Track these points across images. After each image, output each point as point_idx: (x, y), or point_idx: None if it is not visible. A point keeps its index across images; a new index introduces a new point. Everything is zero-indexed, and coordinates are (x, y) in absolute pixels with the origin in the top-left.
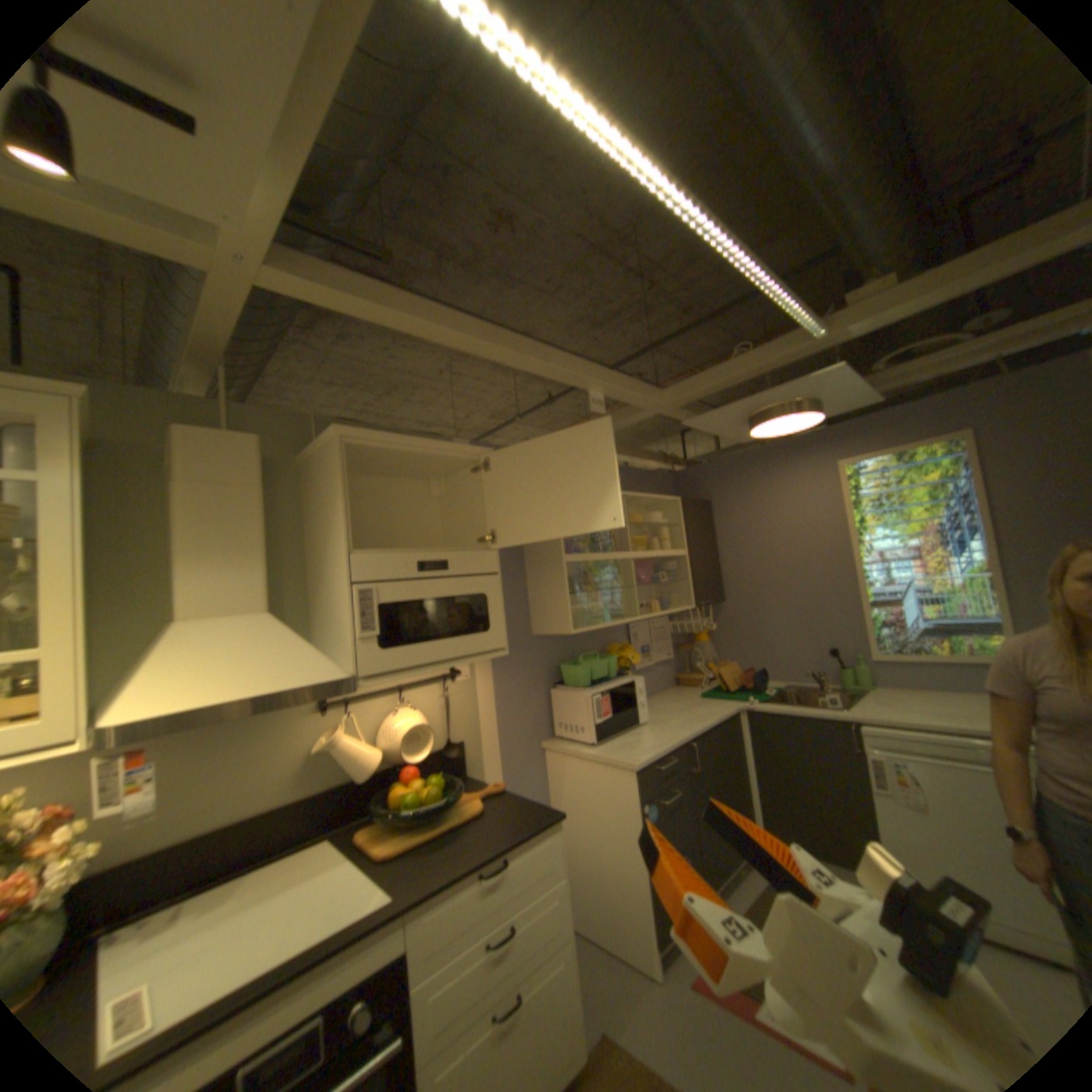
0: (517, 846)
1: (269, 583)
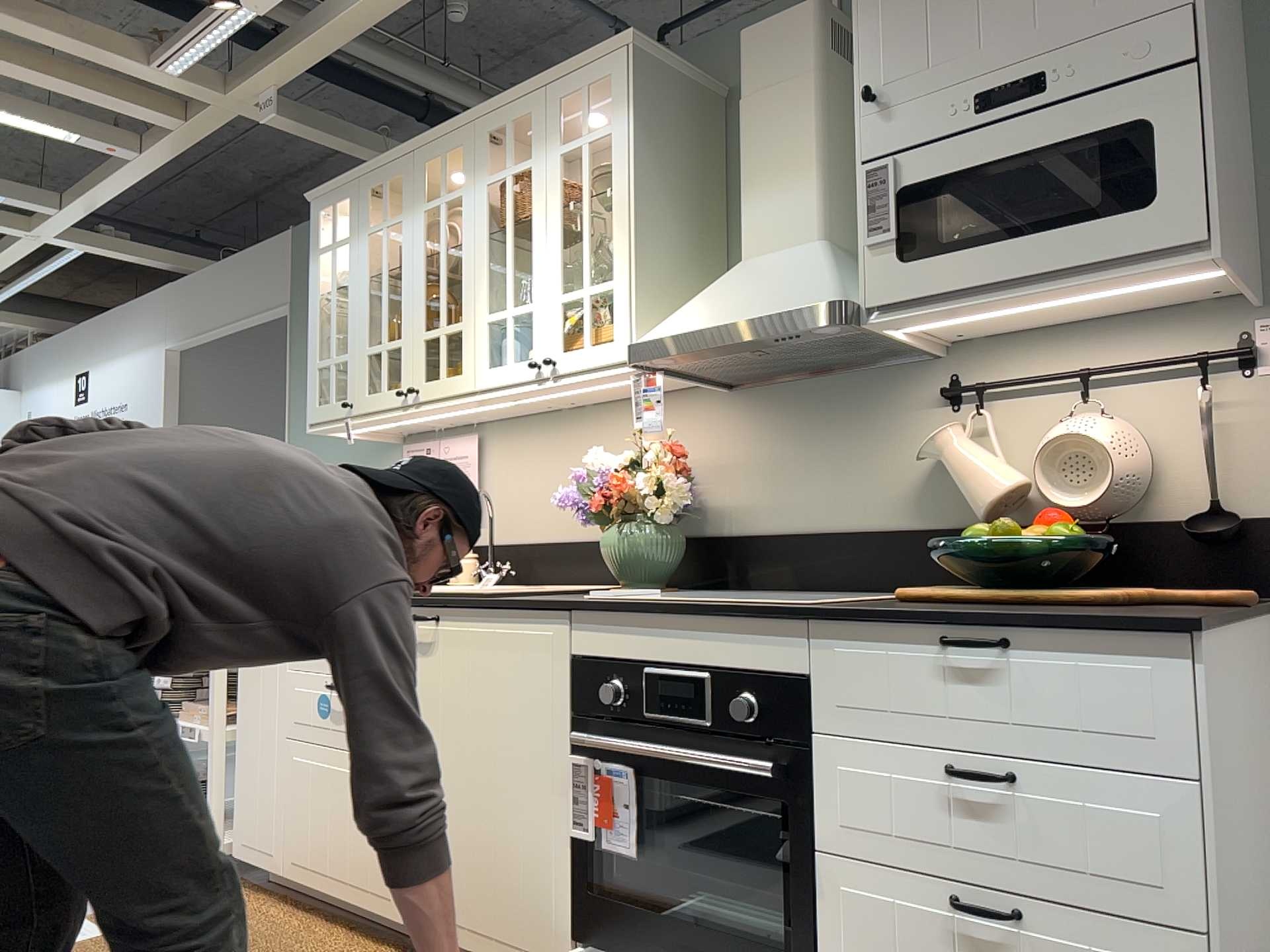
0: (1031, 623)
1: (823, 203)
